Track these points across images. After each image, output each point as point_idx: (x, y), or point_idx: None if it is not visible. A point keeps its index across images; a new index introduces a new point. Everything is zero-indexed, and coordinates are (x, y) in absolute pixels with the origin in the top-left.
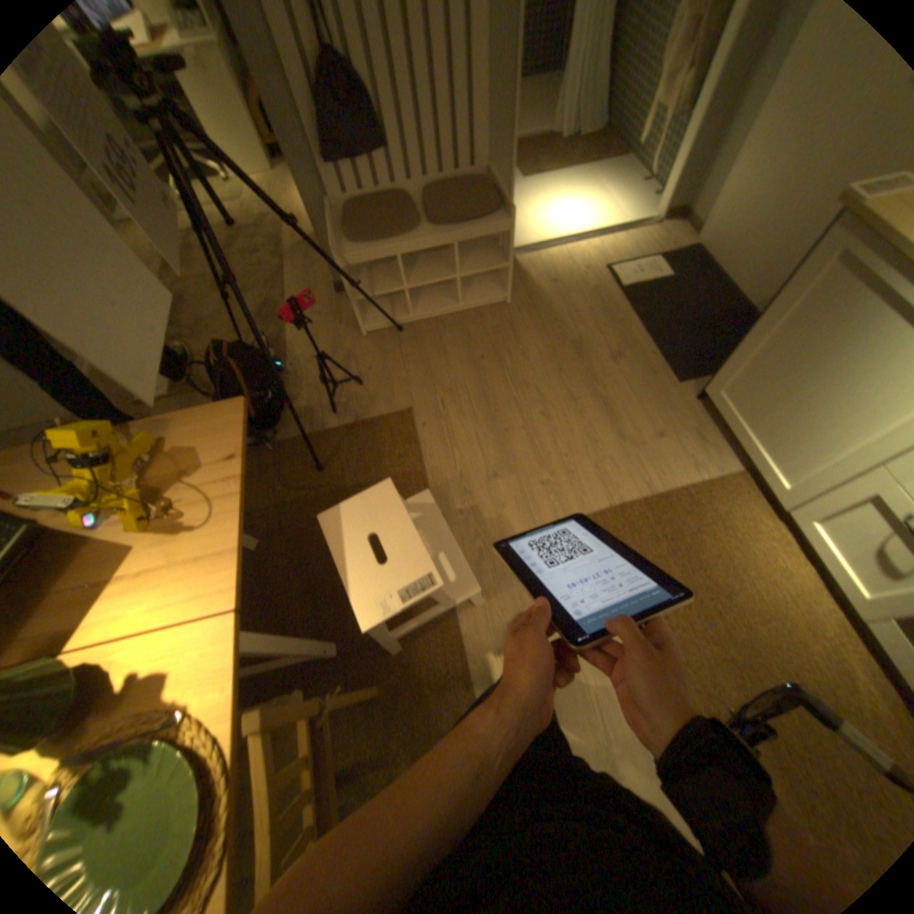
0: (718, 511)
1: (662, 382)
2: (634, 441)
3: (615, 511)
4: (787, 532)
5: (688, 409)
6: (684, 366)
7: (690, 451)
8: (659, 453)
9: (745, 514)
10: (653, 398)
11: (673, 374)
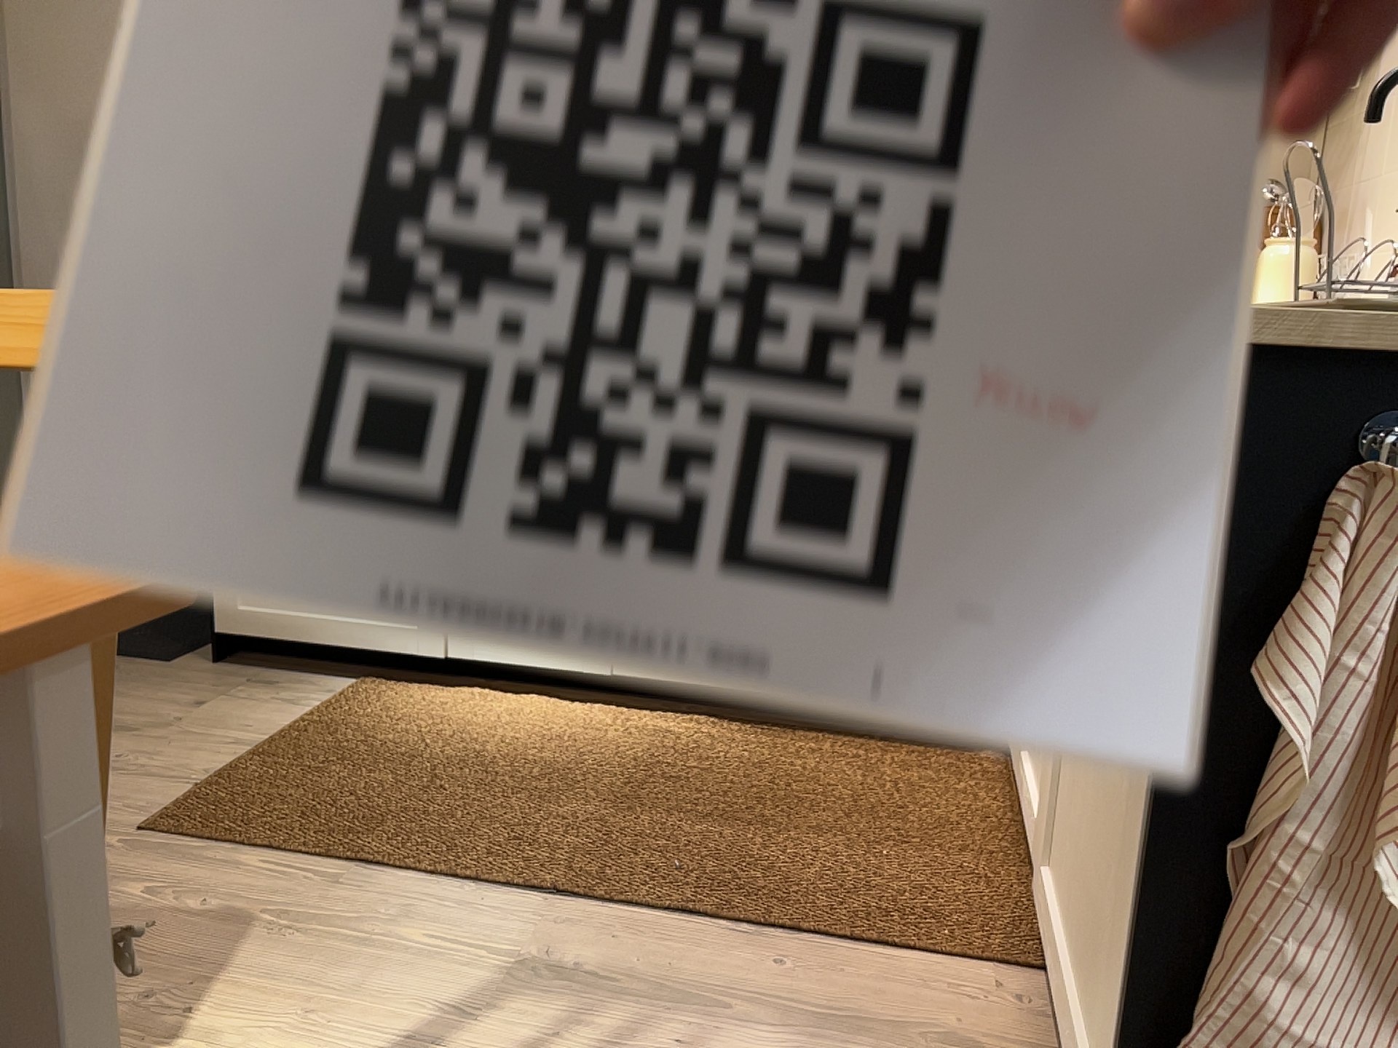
0: (370, 713)
1: (140, 669)
2: (161, 725)
3: (213, 781)
4: (470, 692)
5: (215, 672)
6: (160, 647)
7: (265, 696)
8: (218, 717)
9: (405, 699)
10: (143, 684)
11: (150, 659)
